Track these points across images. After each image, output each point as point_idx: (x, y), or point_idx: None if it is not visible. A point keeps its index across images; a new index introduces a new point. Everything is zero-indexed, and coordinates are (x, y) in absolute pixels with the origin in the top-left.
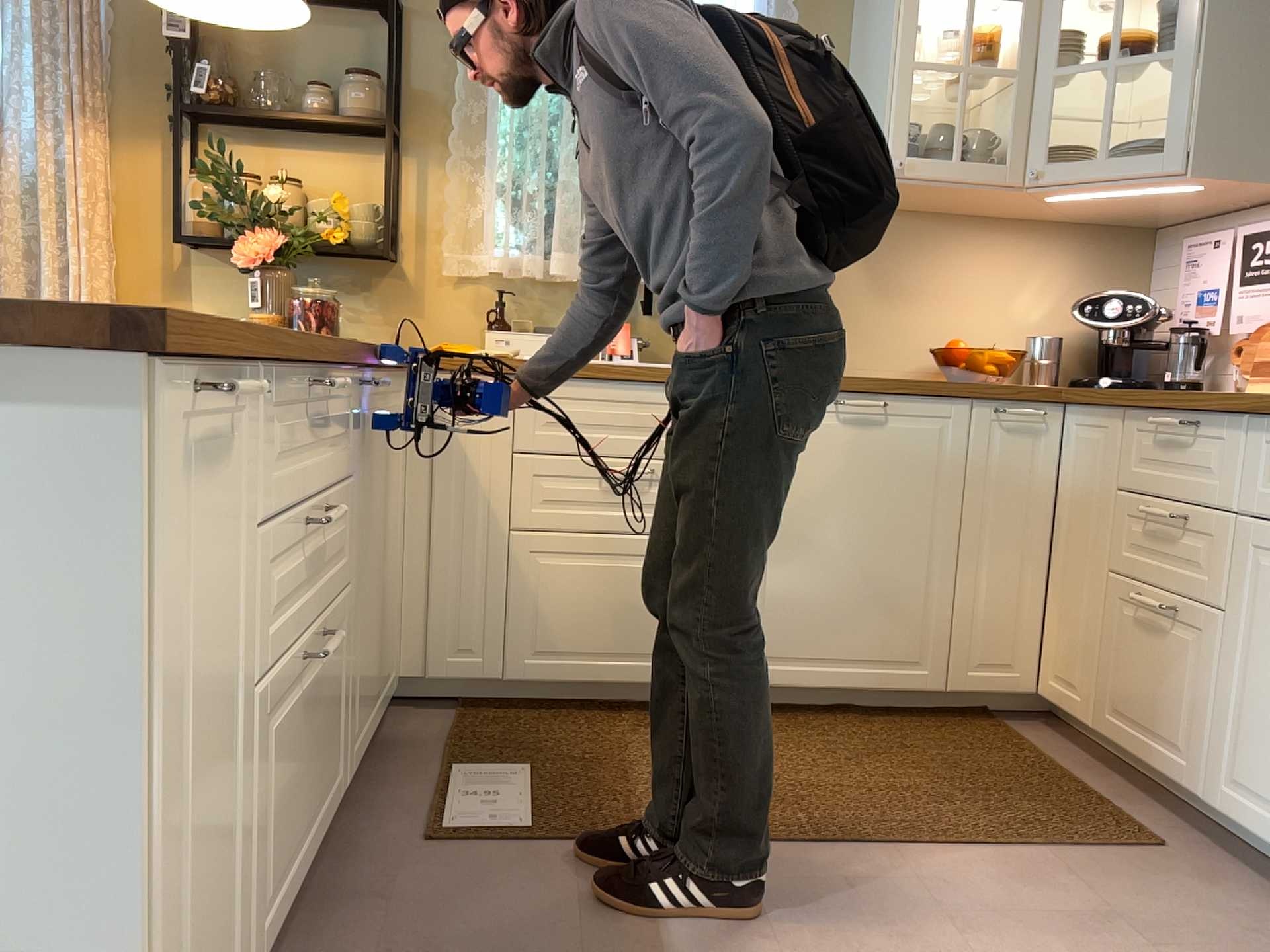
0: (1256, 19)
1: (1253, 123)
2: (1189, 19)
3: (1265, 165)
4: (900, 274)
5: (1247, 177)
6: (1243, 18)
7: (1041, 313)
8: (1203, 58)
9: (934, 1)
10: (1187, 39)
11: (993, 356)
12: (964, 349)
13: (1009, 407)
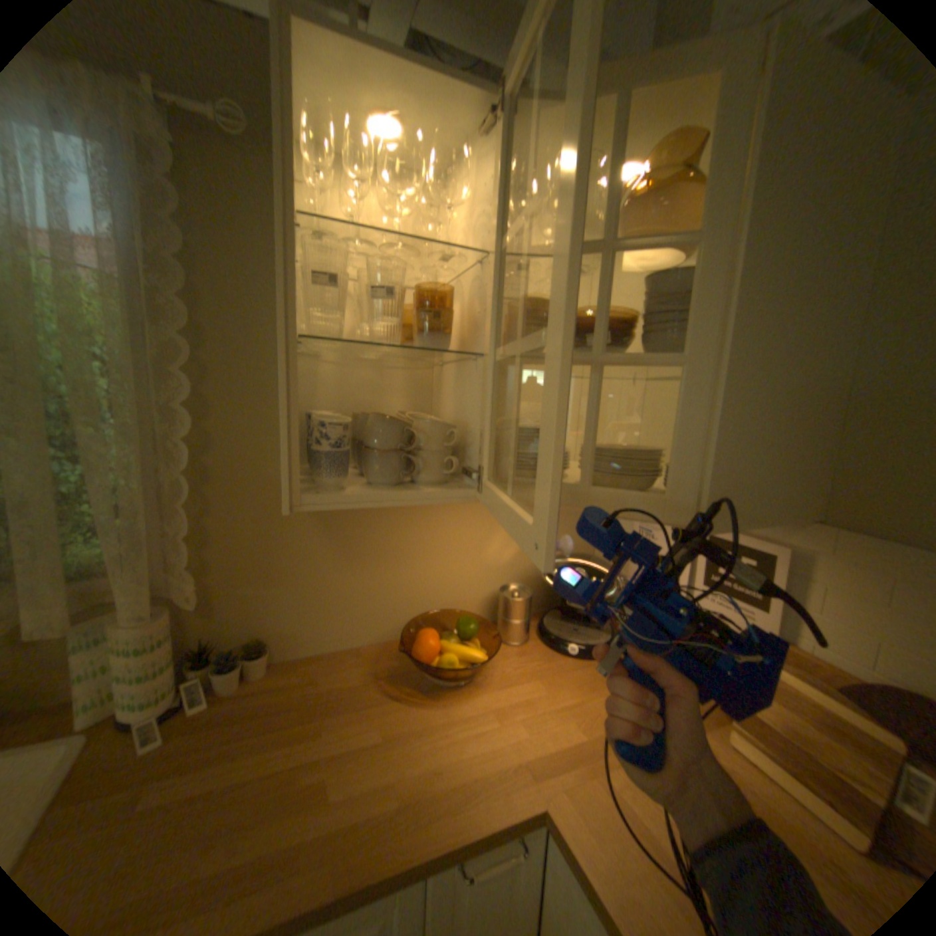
0: (787, 319)
1: (772, 458)
2: (710, 310)
3: (777, 508)
4: (369, 542)
5: (760, 526)
6: (775, 316)
7: (512, 556)
8: (728, 372)
9: (387, 236)
10: (706, 341)
11: (465, 656)
12: (434, 655)
13: (479, 863)
